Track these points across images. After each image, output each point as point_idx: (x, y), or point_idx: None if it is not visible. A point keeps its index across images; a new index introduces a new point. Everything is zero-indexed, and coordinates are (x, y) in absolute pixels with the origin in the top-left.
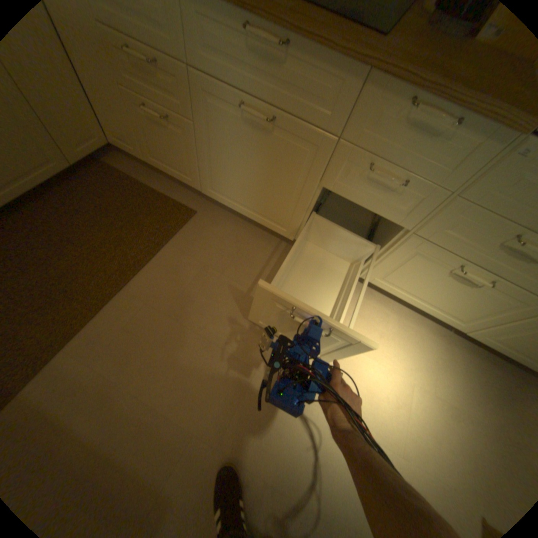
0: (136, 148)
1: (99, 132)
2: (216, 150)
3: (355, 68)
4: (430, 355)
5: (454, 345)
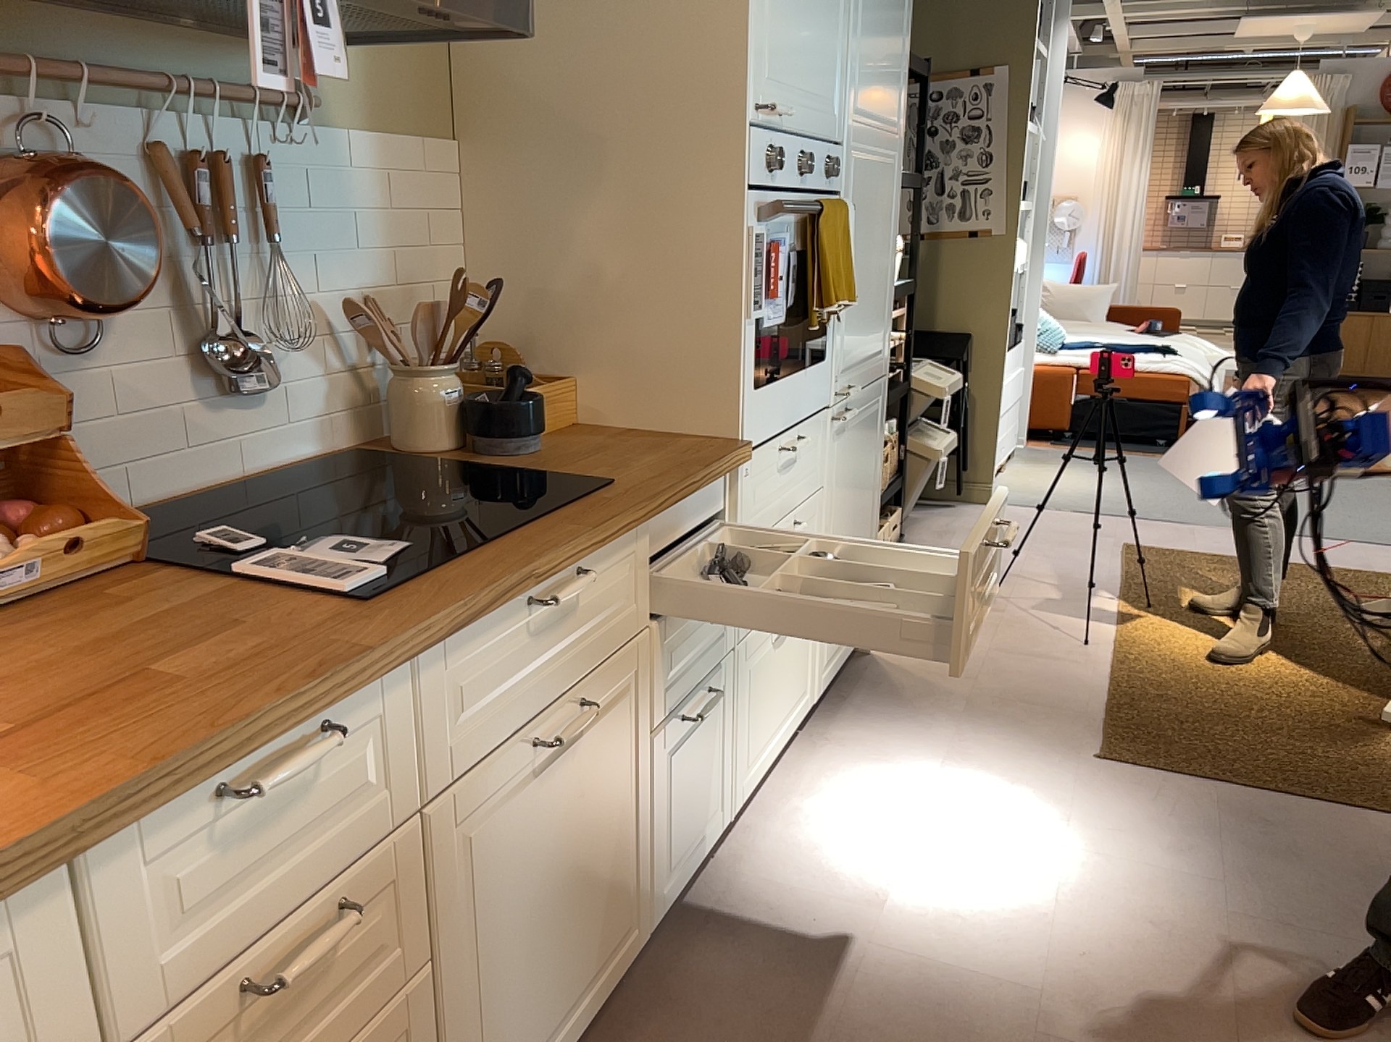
0: None
1: None
2: (493, 944)
3: (643, 528)
4: (861, 765)
5: (824, 734)
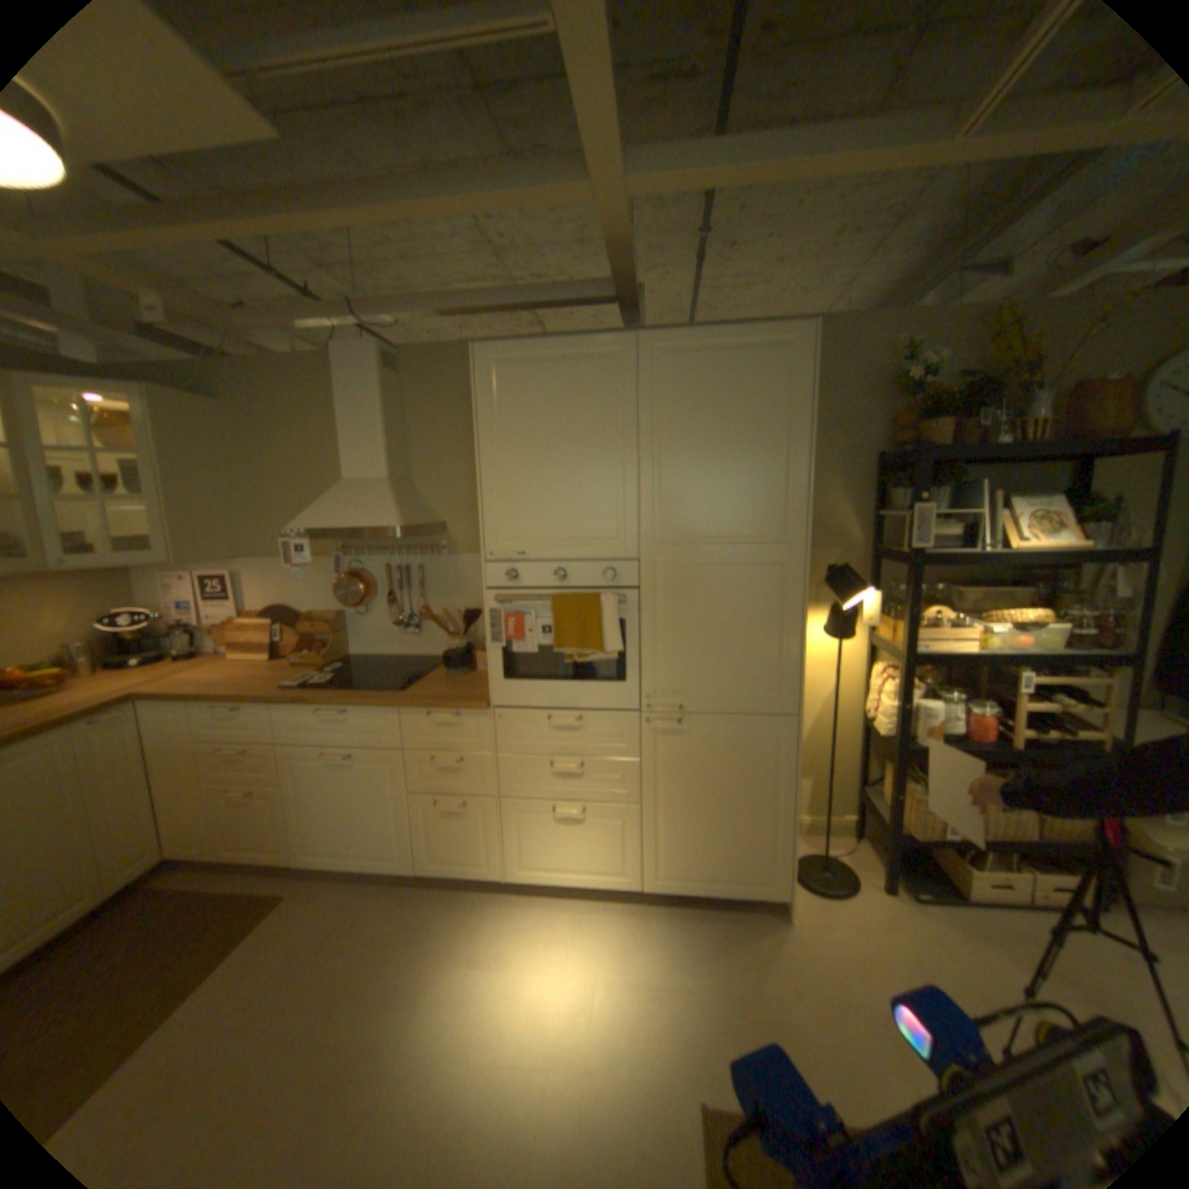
0: (204, 848)
1: (156, 848)
2: (304, 804)
3: (388, 711)
4: (615, 943)
5: (647, 919)
